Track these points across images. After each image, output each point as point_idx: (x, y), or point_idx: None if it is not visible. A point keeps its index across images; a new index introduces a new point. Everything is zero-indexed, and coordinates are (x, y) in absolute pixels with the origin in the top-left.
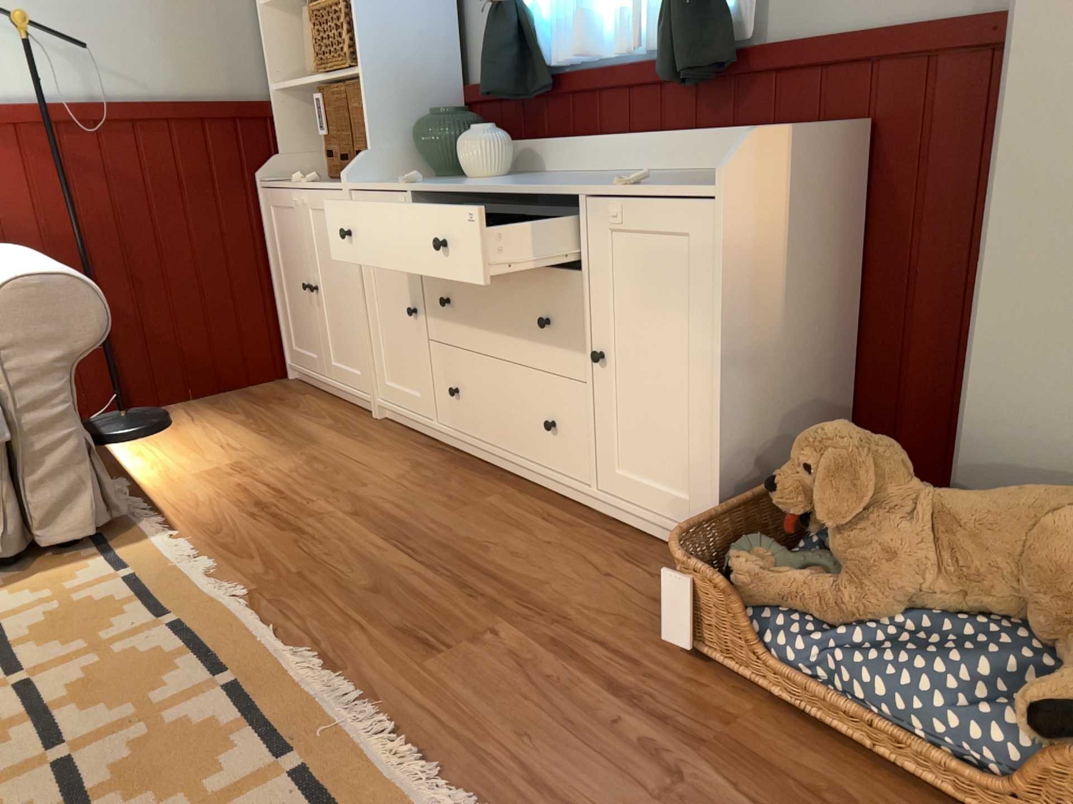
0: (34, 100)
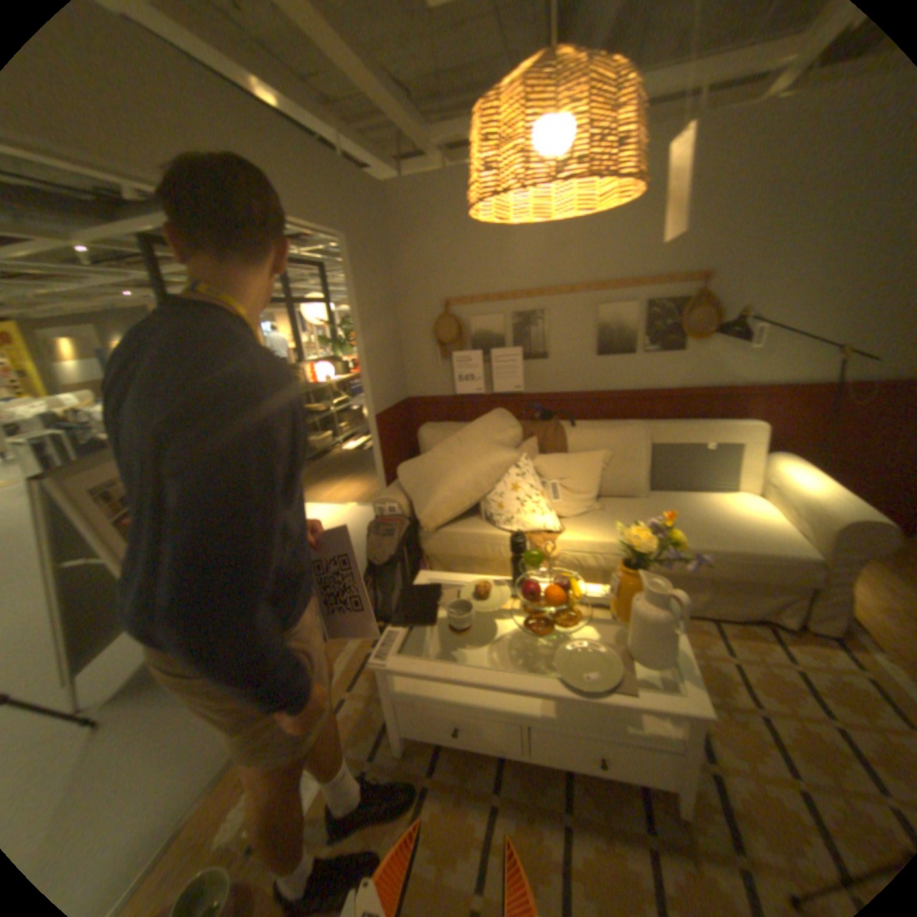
0: (822, 379)
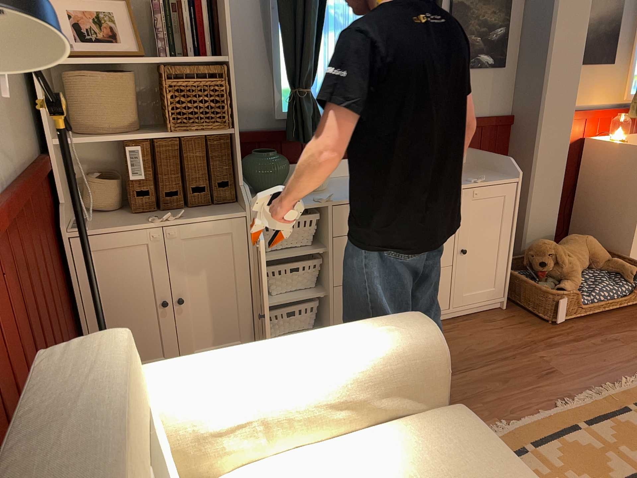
0: None
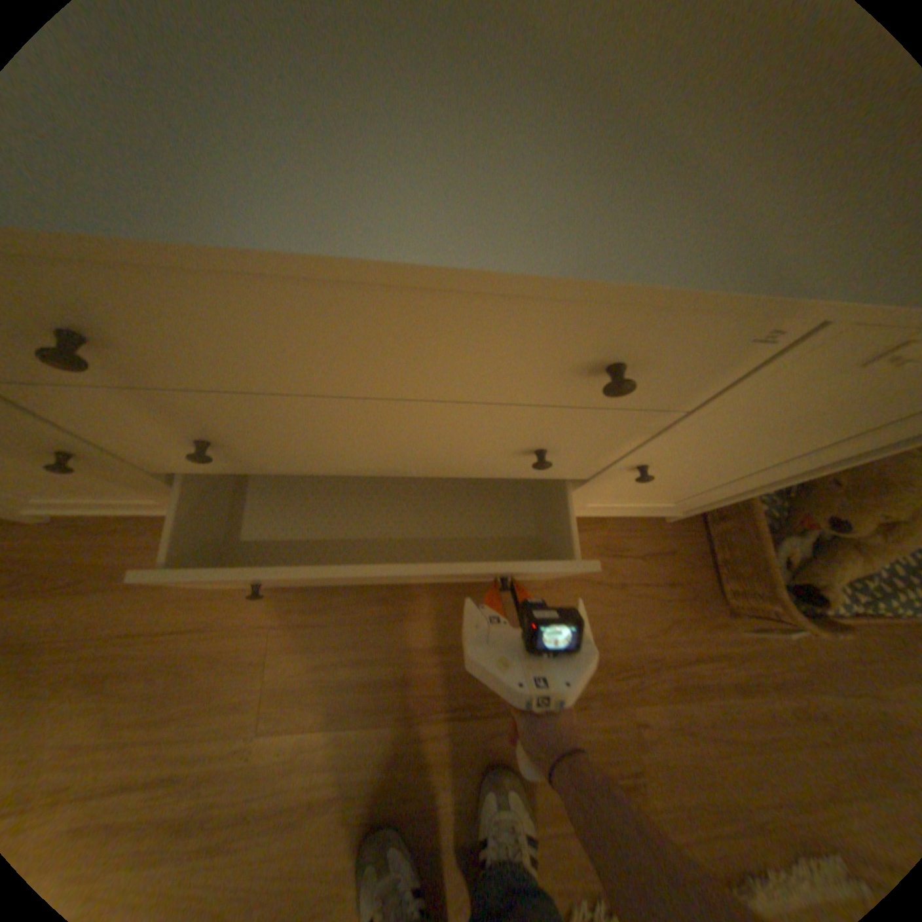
0: None
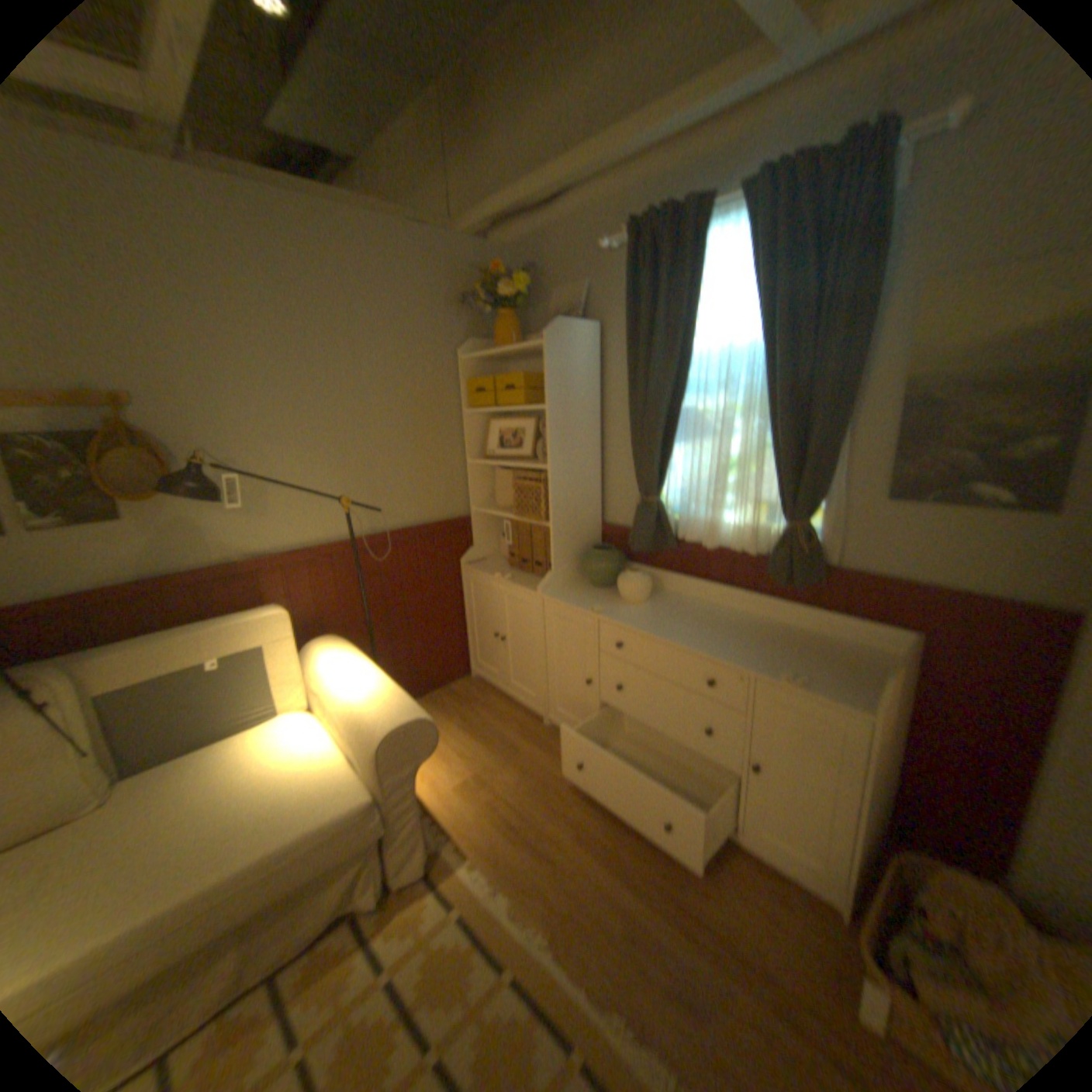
0: (340, 536)
